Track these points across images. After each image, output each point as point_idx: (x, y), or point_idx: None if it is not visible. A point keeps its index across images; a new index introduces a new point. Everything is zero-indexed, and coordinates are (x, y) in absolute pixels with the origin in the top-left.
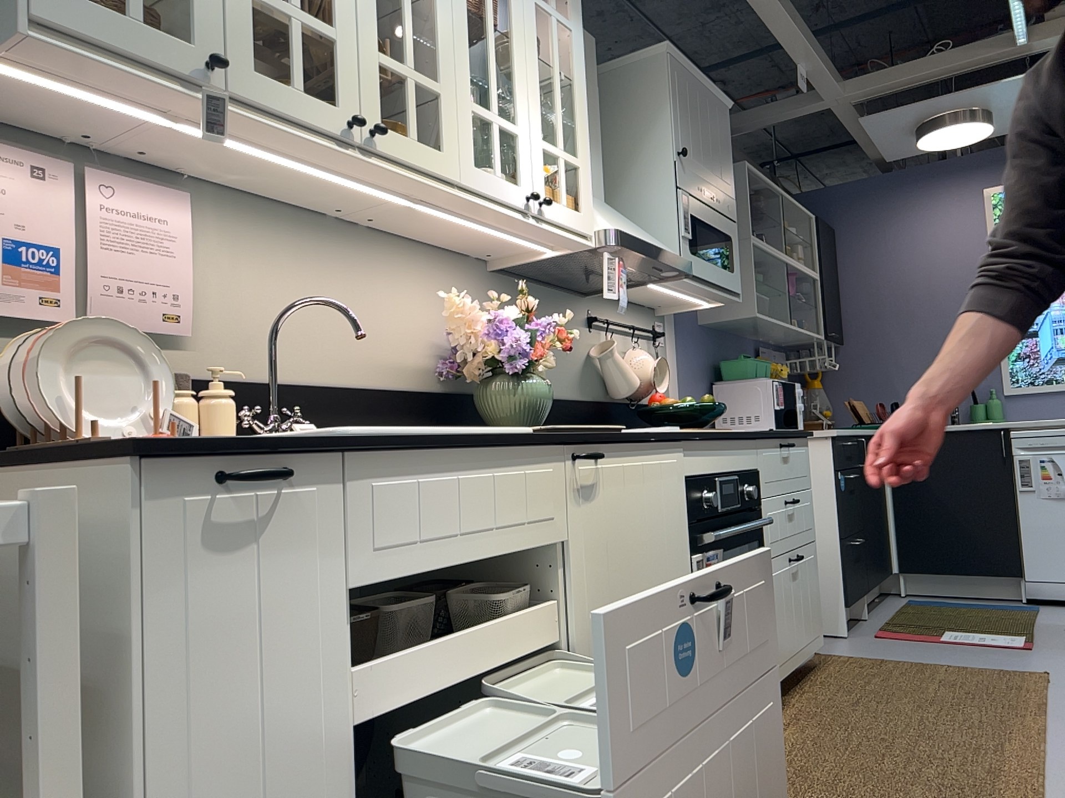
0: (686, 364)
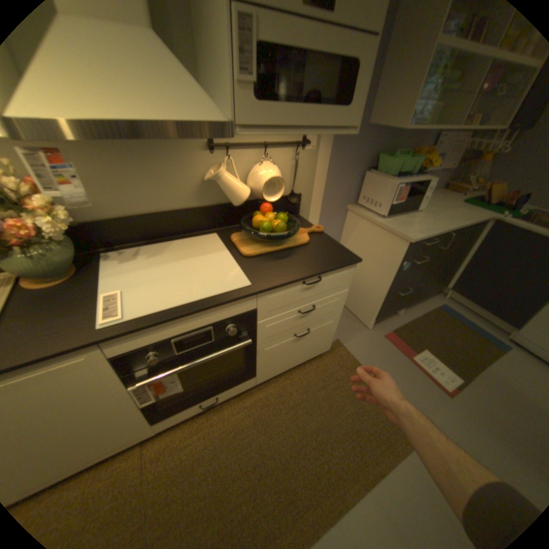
0: (338, 159)
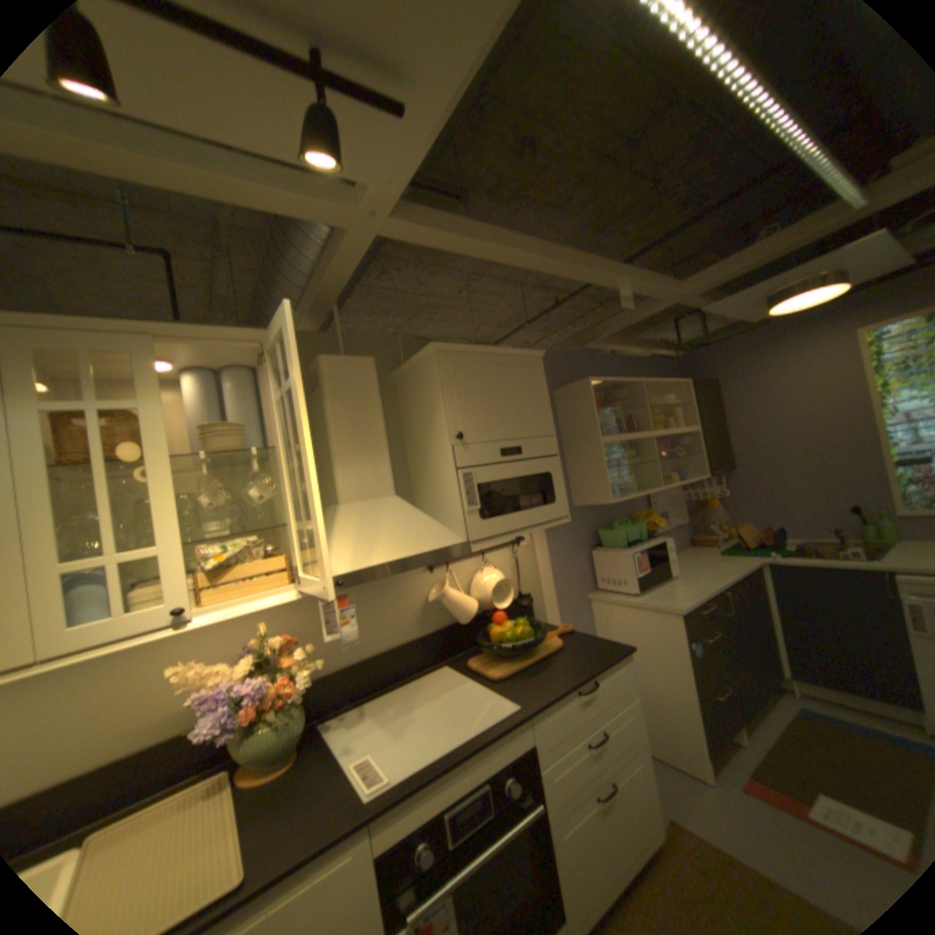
0: (556, 546)
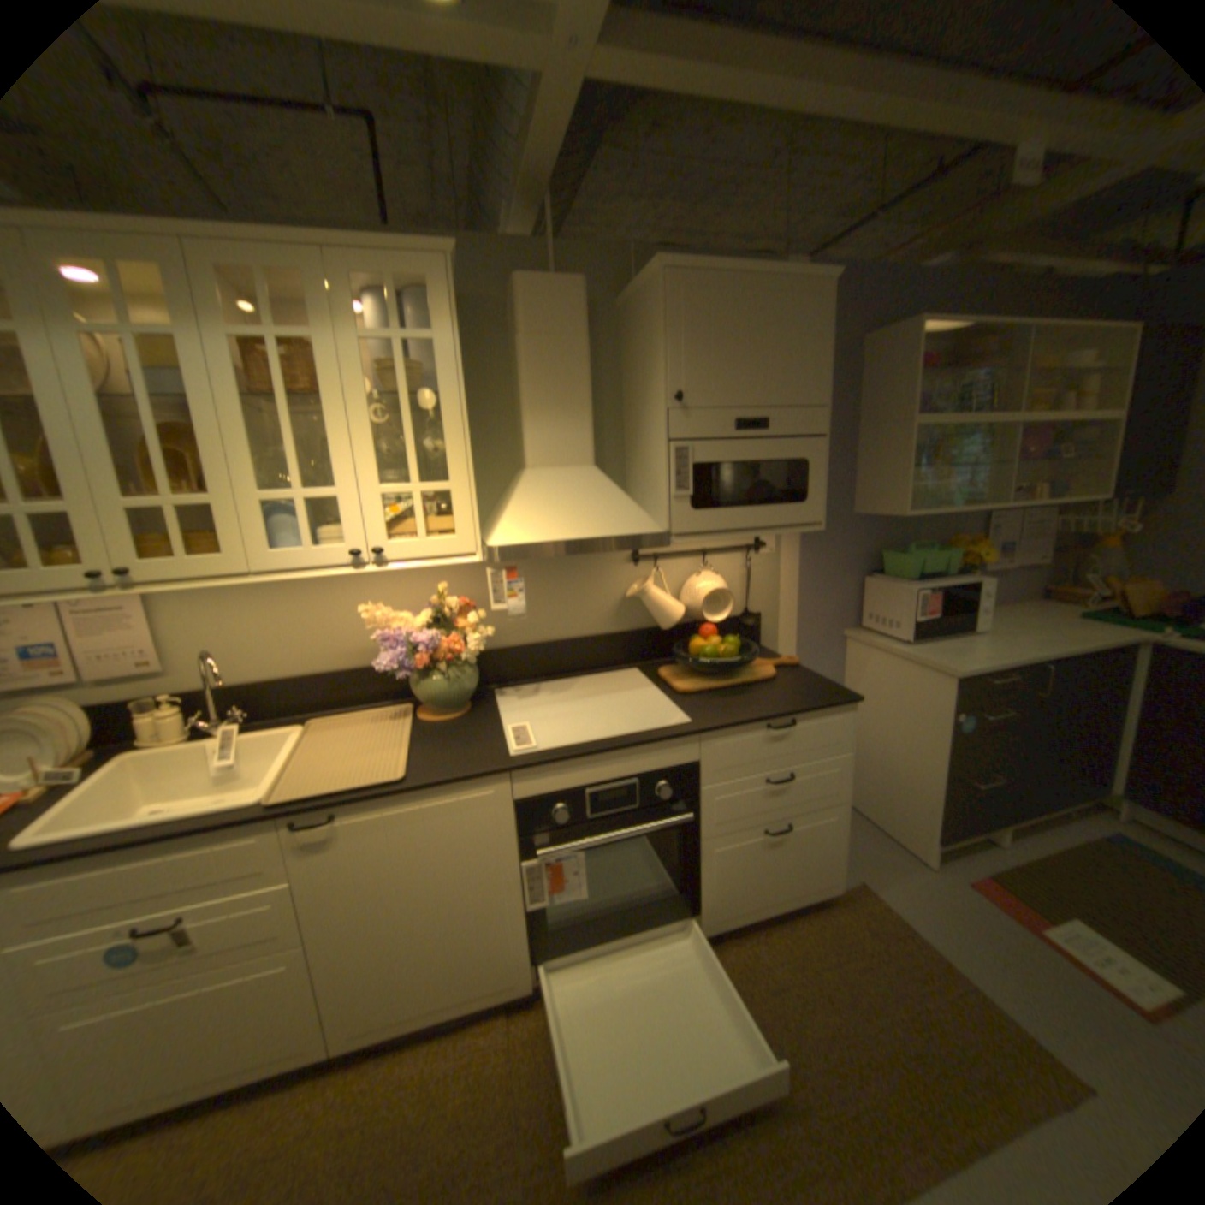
0: (813, 562)
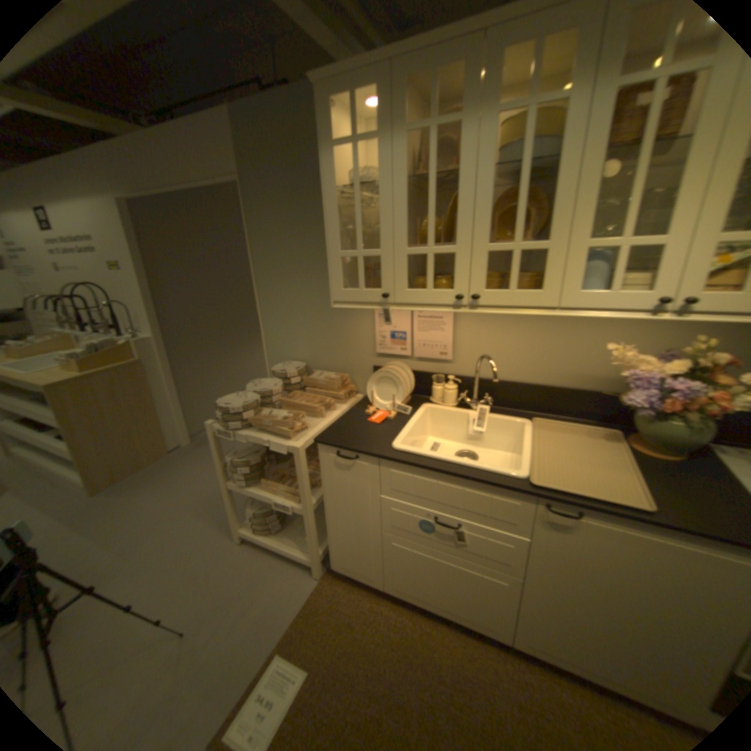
0: None
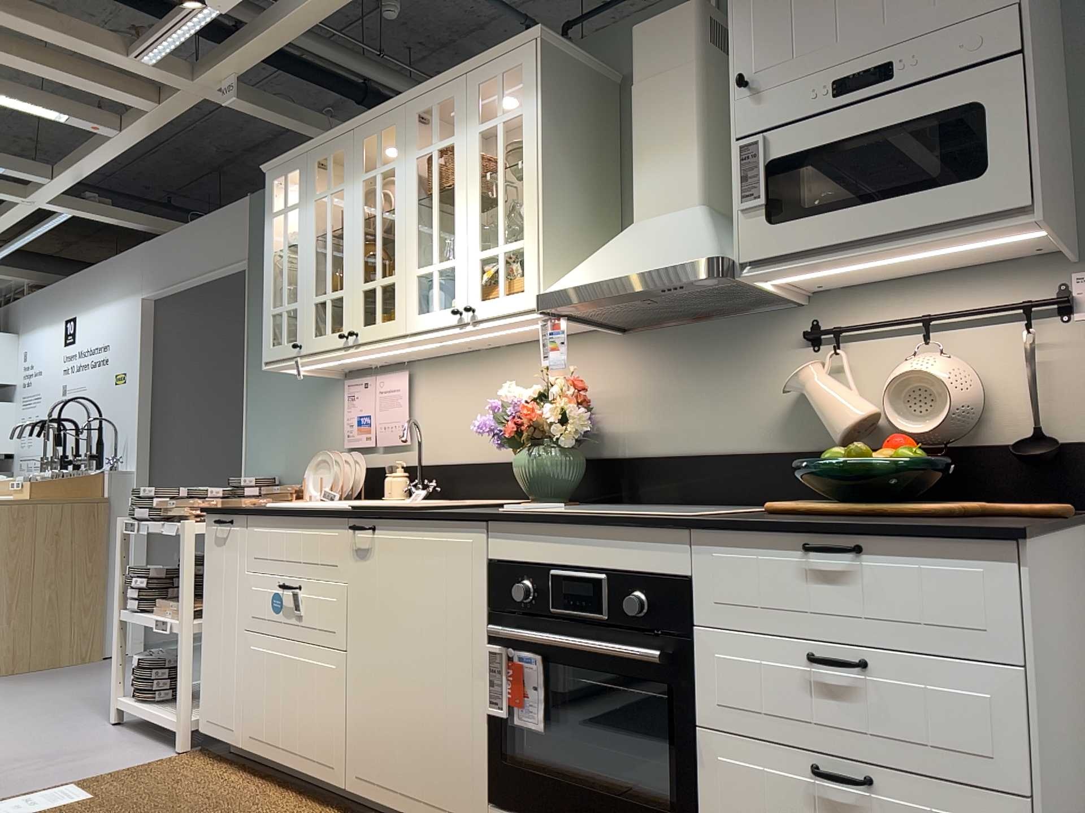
0: None
